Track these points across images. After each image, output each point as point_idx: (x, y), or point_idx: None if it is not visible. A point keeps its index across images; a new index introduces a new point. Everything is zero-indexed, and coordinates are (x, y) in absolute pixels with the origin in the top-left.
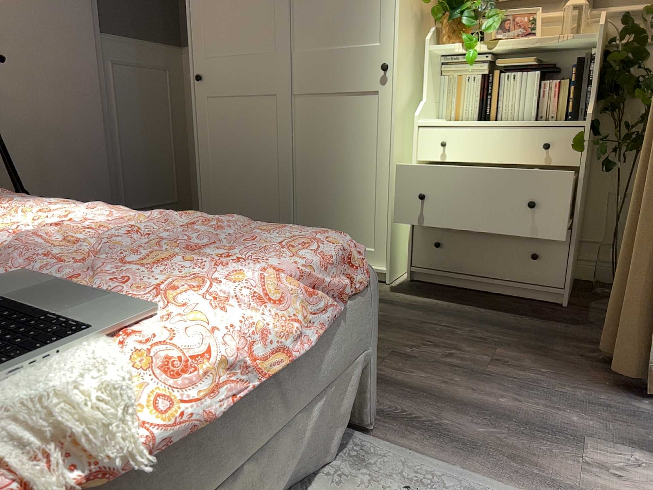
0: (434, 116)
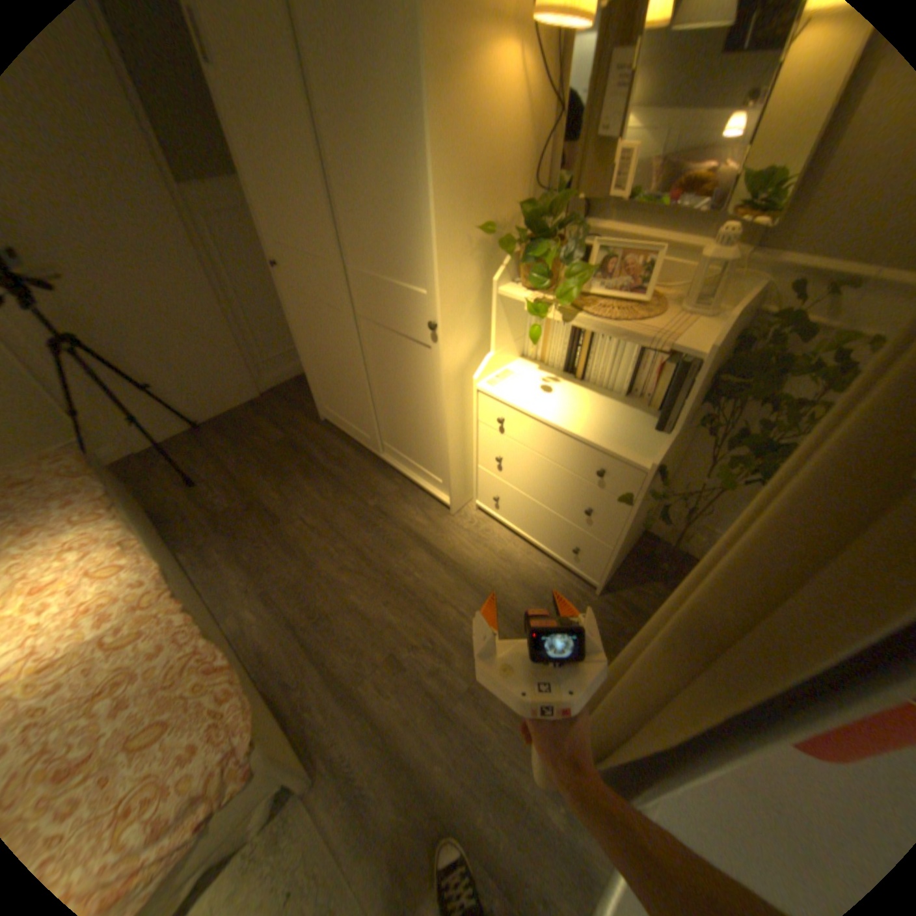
0: (514, 354)
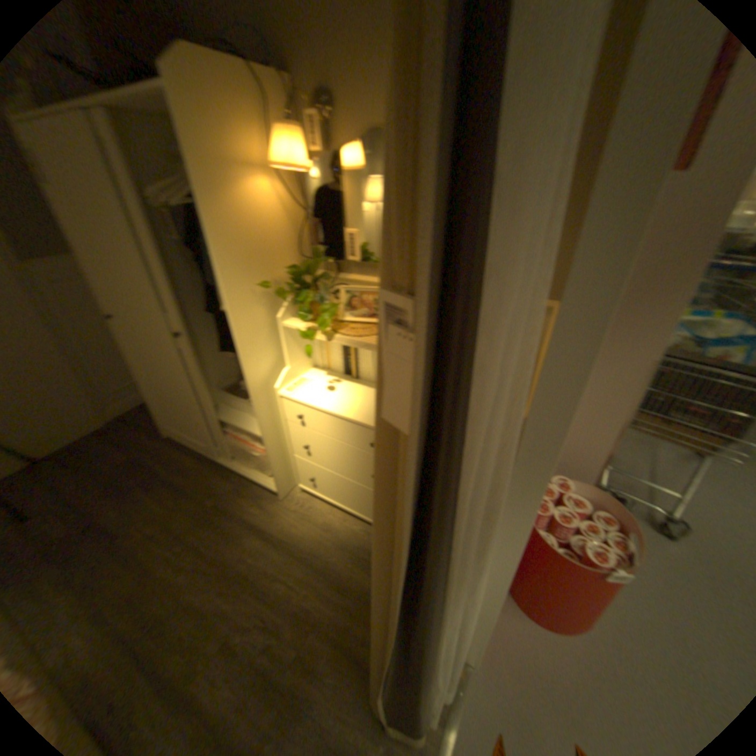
0: (306, 366)
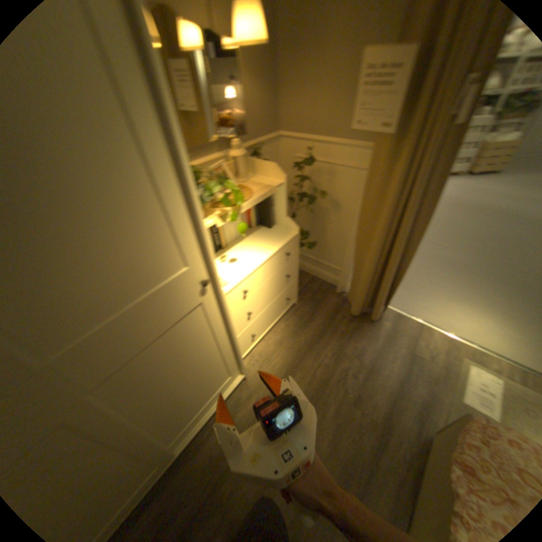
0: None
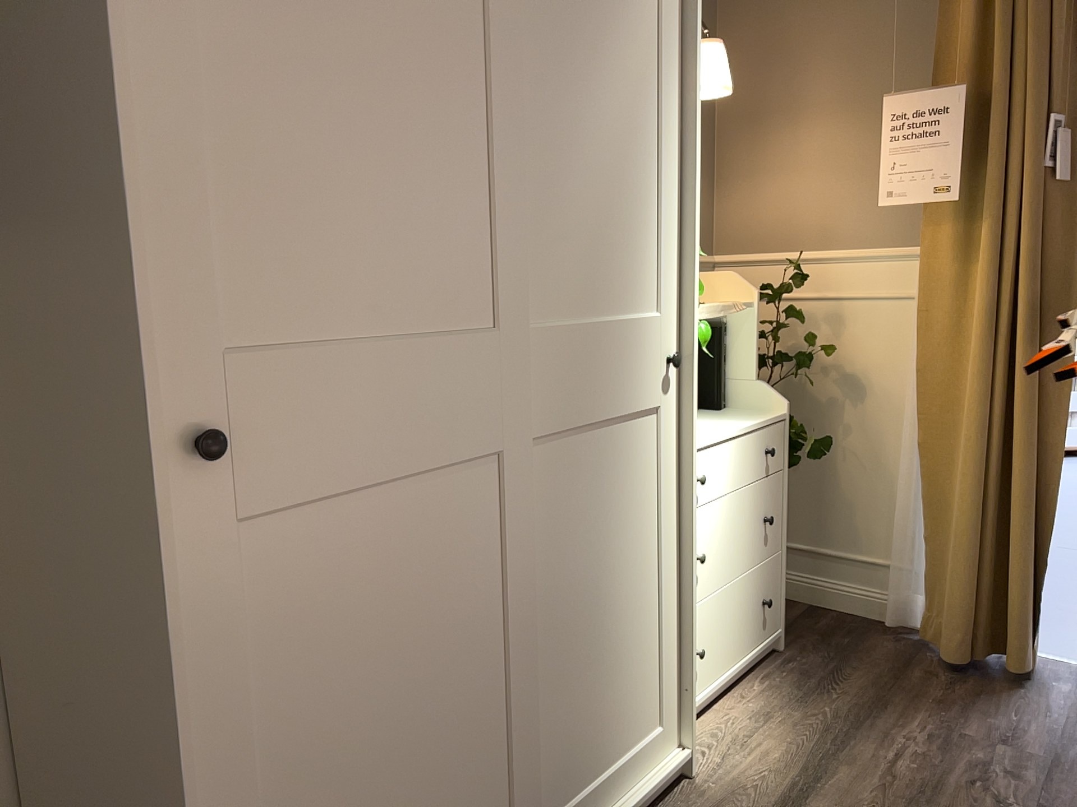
0: None
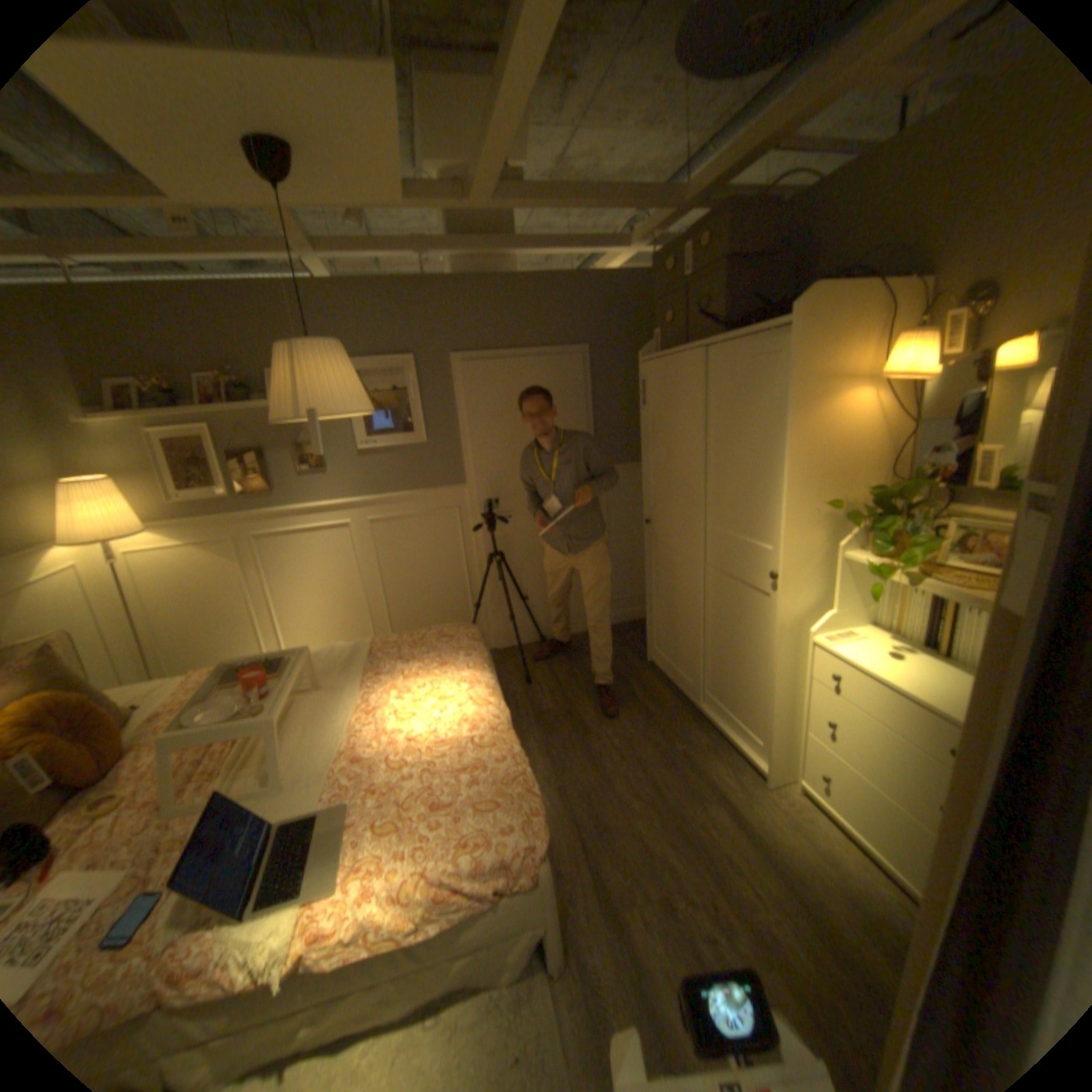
0: (864, 620)
